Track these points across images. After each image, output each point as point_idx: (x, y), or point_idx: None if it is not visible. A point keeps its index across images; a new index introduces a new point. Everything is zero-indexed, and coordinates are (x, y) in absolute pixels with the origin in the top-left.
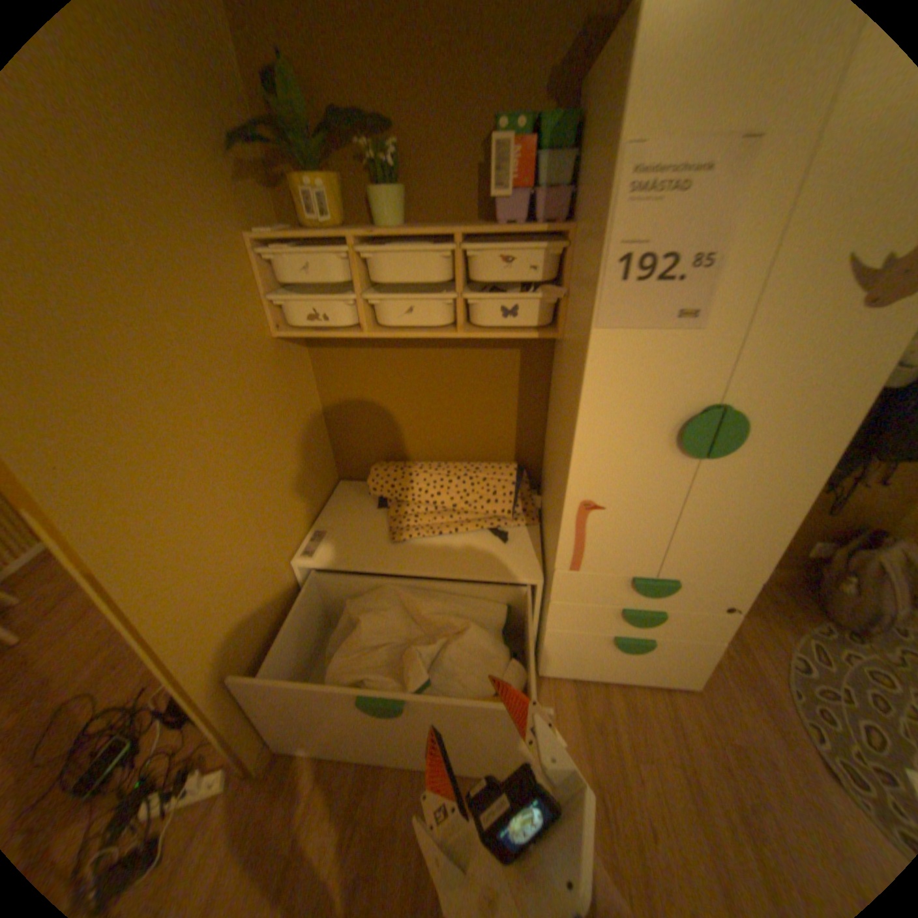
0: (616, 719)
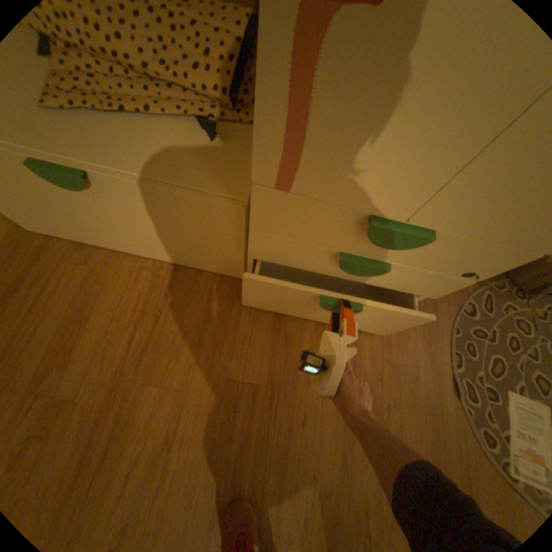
0: (304, 333)
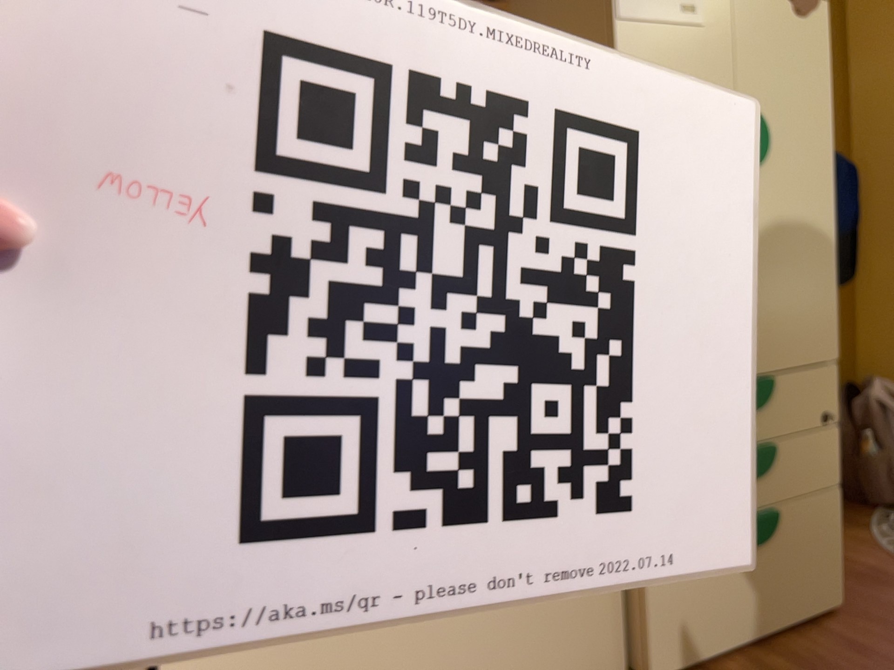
0: None
